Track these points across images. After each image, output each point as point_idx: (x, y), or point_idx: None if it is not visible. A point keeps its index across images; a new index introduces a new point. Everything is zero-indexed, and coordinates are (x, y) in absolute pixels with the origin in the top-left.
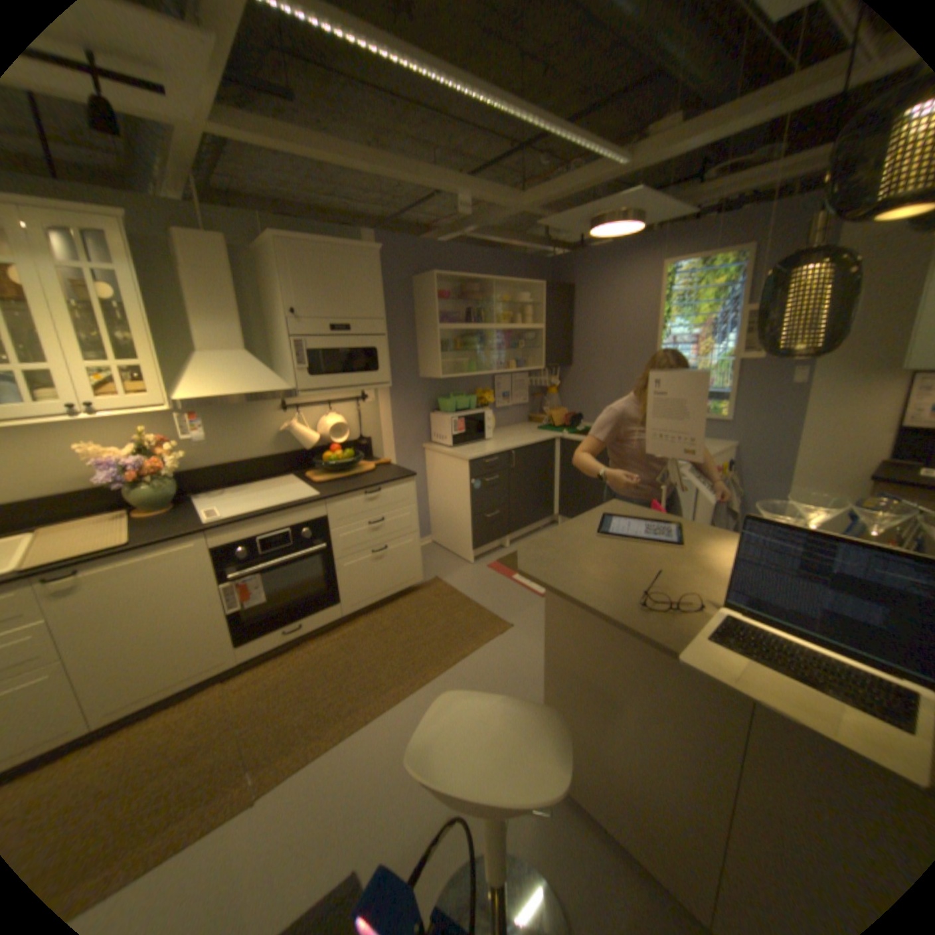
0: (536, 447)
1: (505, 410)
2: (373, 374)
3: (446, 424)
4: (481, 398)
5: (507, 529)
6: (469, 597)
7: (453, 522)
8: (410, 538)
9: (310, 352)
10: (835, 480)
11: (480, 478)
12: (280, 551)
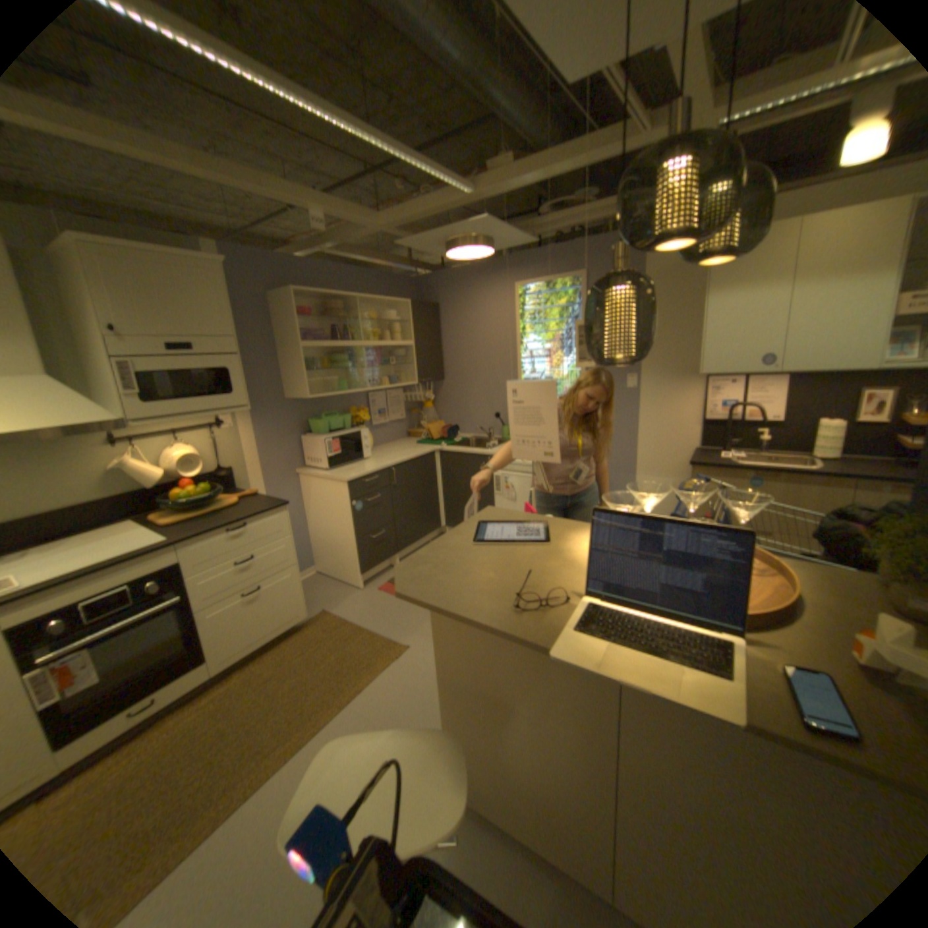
0: (416, 463)
1: (382, 427)
2: (228, 398)
3: (319, 446)
4: (356, 417)
5: (396, 548)
6: (360, 626)
7: (337, 549)
8: (287, 574)
9: (142, 375)
10: (665, 469)
11: (362, 500)
12: (115, 616)
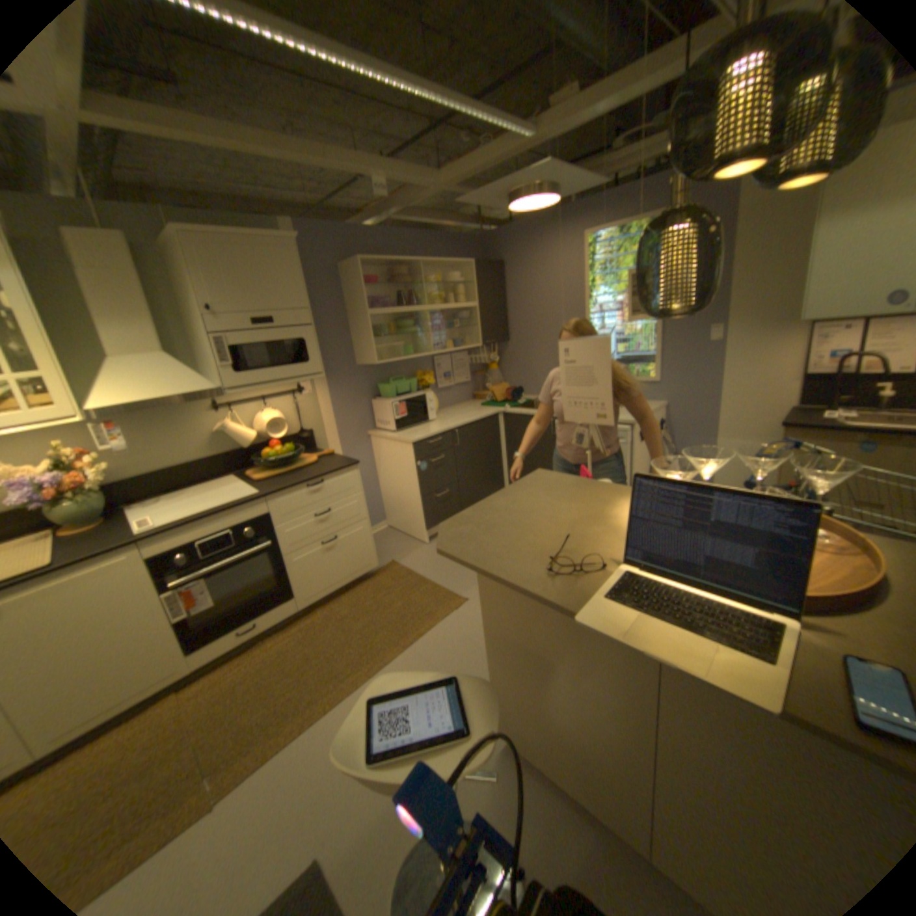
0: (478, 424)
1: (447, 390)
2: (303, 366)
3: (386, 409)
4: (421, 380)
5: (458, 506)
6: (424, 577)
7: (404, 506)
8: (359, 526)
9: (231, 348)
10: (752, 429)
11: (425, 460)
12: (222, 554)
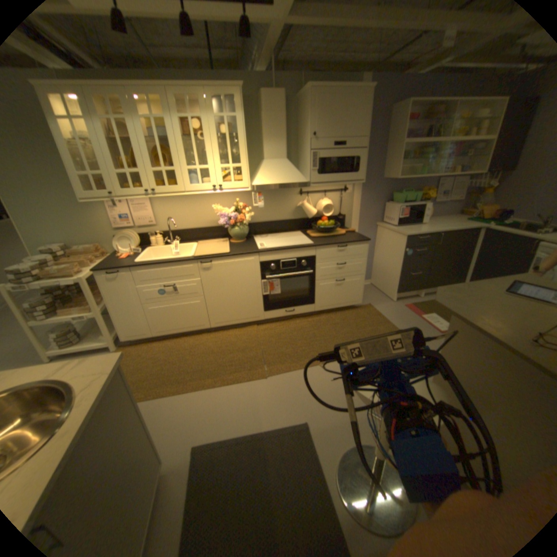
0: (464, 232)
1: (444, 203)
2: (355, 174)
3: (396, 210)
4: (427, 194)
5: (427, 285)
6: (390, 320)
7: (389, 274)
8: (360, 278)
9: (321, 160)
10: None
11: (414, 249)
12: (291, 270)
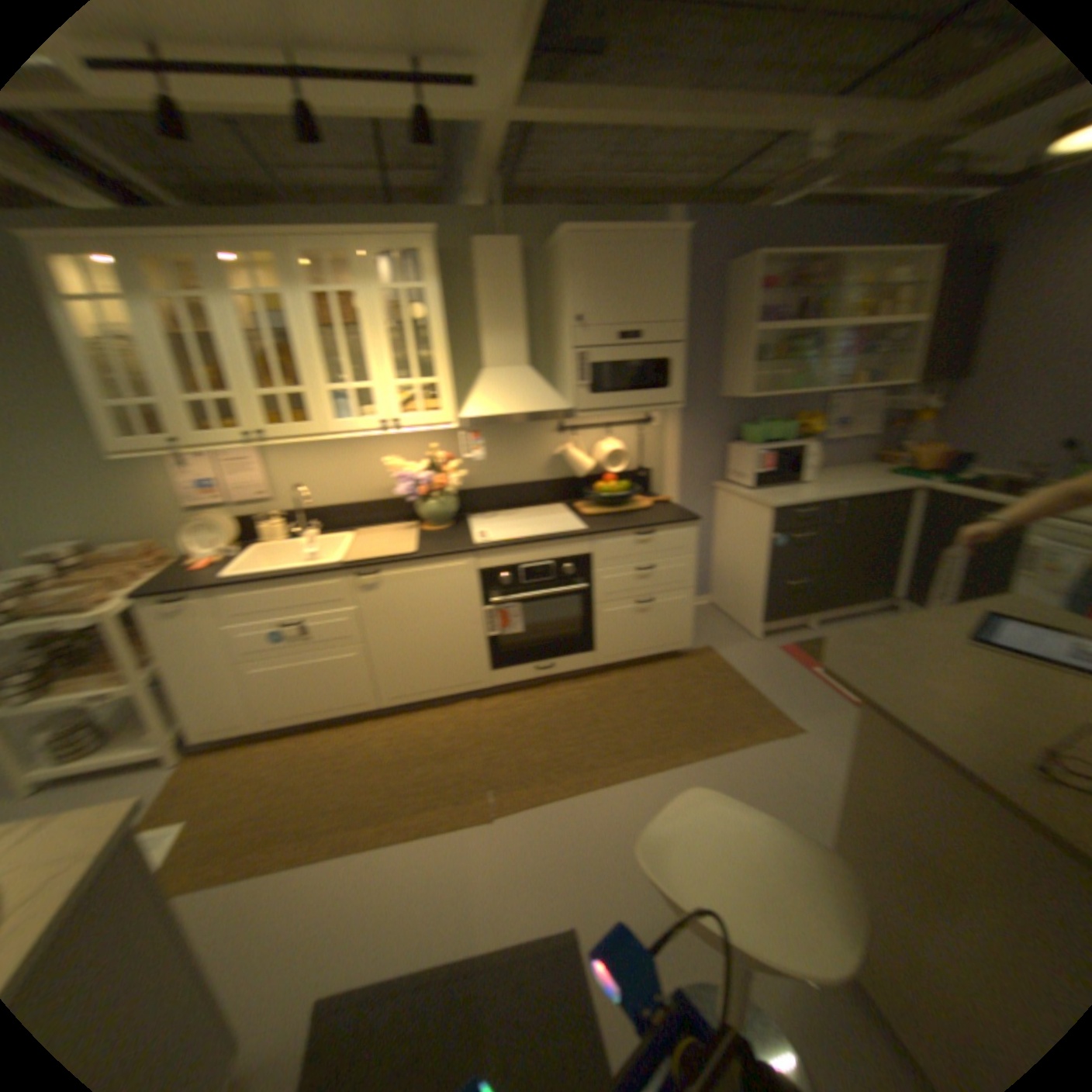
0: (880, 498)
1: (837, 441)
2: (659, 392)
3: (746, 457)
4: (802, 425)
5: (816, 604)
6: (747, 680)
7: (739, 584)
8: (680, 594)
9: (589, 366)
10: None
11: (785, 532)
12: (538, 584)
